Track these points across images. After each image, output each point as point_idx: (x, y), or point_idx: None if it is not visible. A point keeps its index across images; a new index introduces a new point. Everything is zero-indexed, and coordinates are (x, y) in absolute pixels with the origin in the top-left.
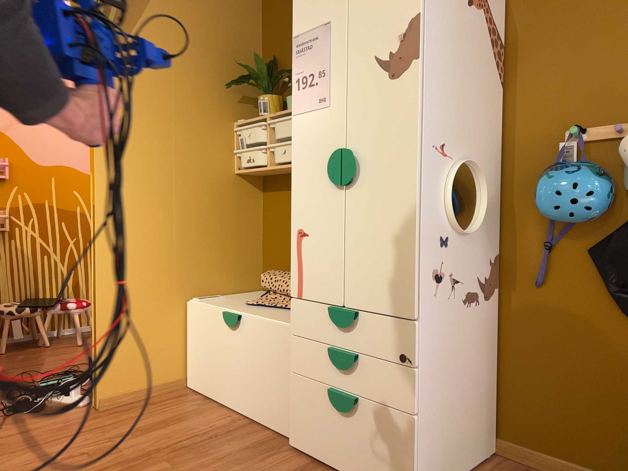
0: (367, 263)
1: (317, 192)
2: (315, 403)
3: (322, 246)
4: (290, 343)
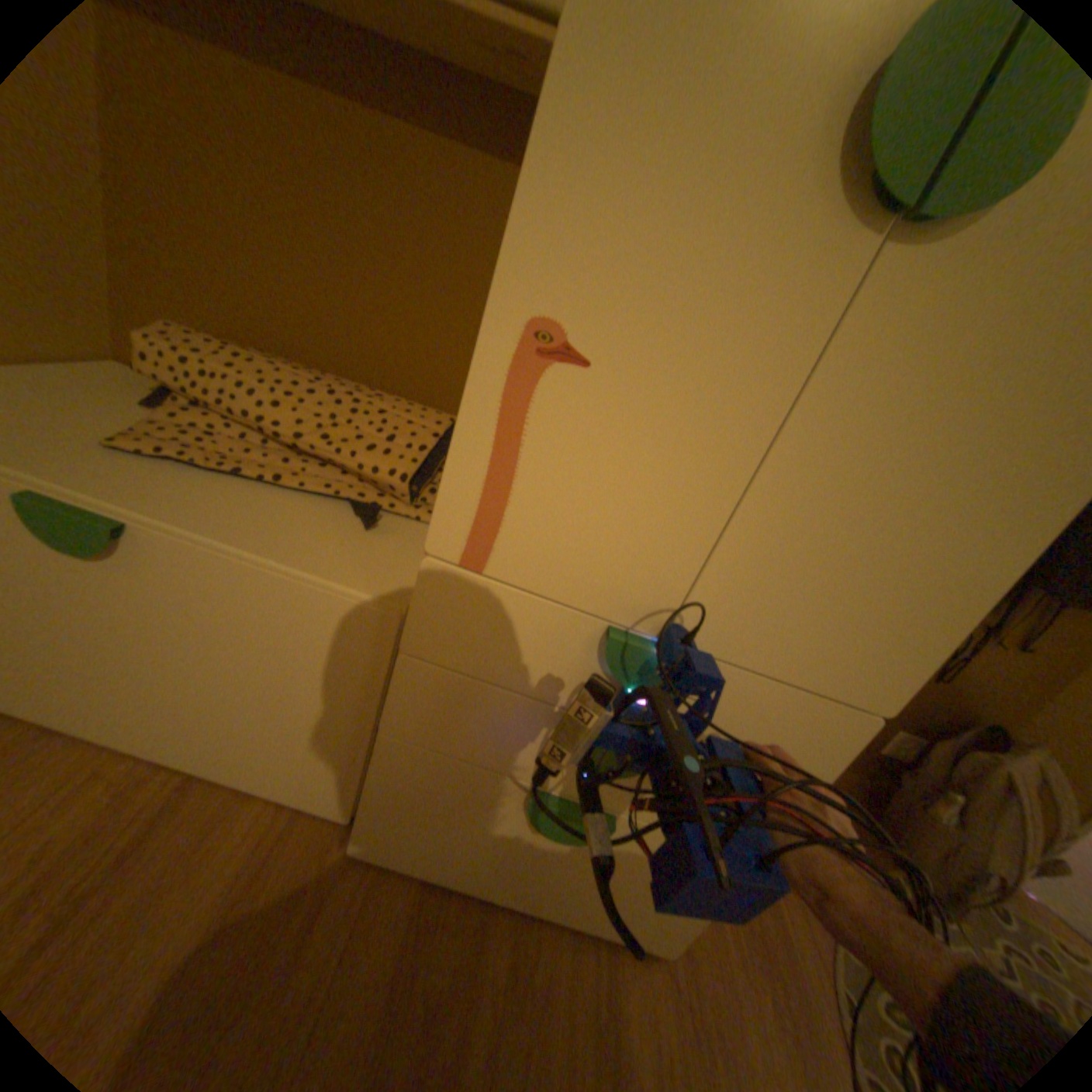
0: (824, 546)
1: (716, 181)
2: (467, 801)
3: (652, 430)
4: (397, 669)
